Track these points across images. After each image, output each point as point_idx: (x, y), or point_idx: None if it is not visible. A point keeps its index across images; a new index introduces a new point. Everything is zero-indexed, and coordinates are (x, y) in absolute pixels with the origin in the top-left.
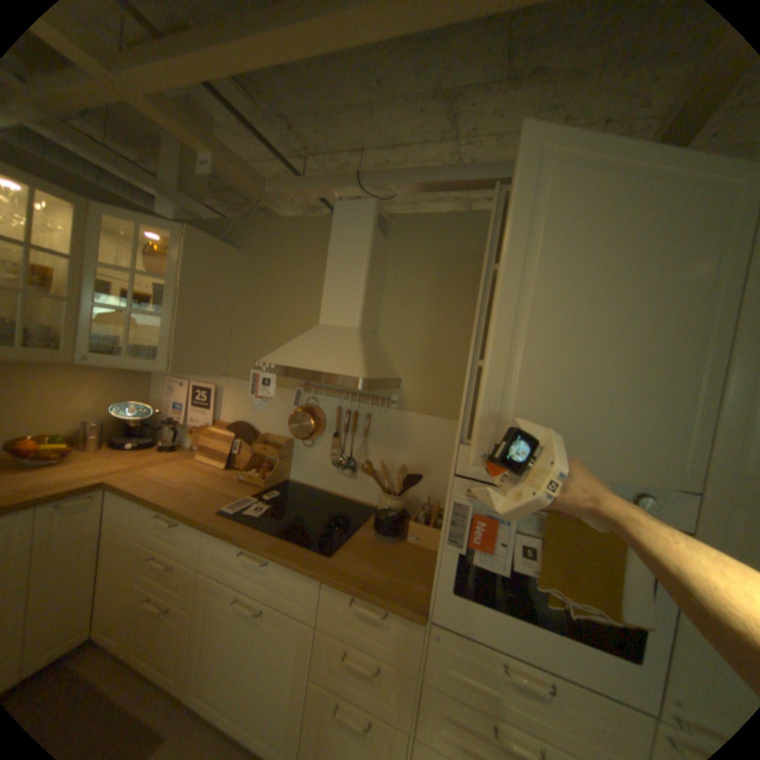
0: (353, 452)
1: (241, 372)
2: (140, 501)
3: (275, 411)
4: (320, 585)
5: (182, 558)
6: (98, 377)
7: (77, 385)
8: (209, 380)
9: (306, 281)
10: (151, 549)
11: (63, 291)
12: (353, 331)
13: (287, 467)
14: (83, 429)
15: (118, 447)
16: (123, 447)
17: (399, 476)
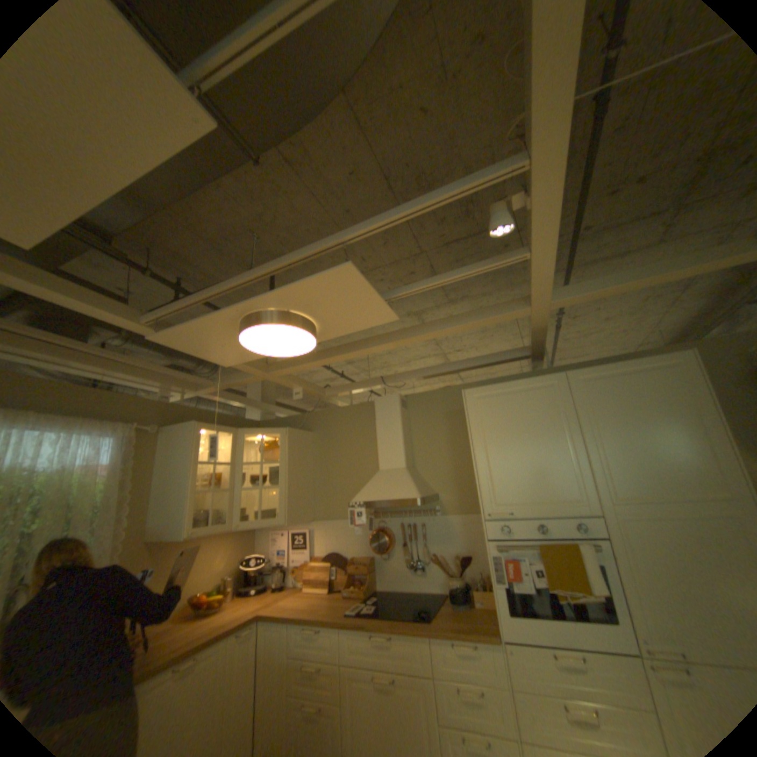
0: (417, 557)
1: (324, 515)
2: (288, 622)
3: (355, 539)
4: (429, 643)
5: (326, 659)
6: (226, 542)
7: (216, 550)
8: (301, 527)
9: (360, 444)
10: (299, 661)
11: (222, 485)
12: (402, 471)
13: (373, 581)
14: (222, 585)
15: (244, 596)
16: (249, 594)
17: (456, 563)
